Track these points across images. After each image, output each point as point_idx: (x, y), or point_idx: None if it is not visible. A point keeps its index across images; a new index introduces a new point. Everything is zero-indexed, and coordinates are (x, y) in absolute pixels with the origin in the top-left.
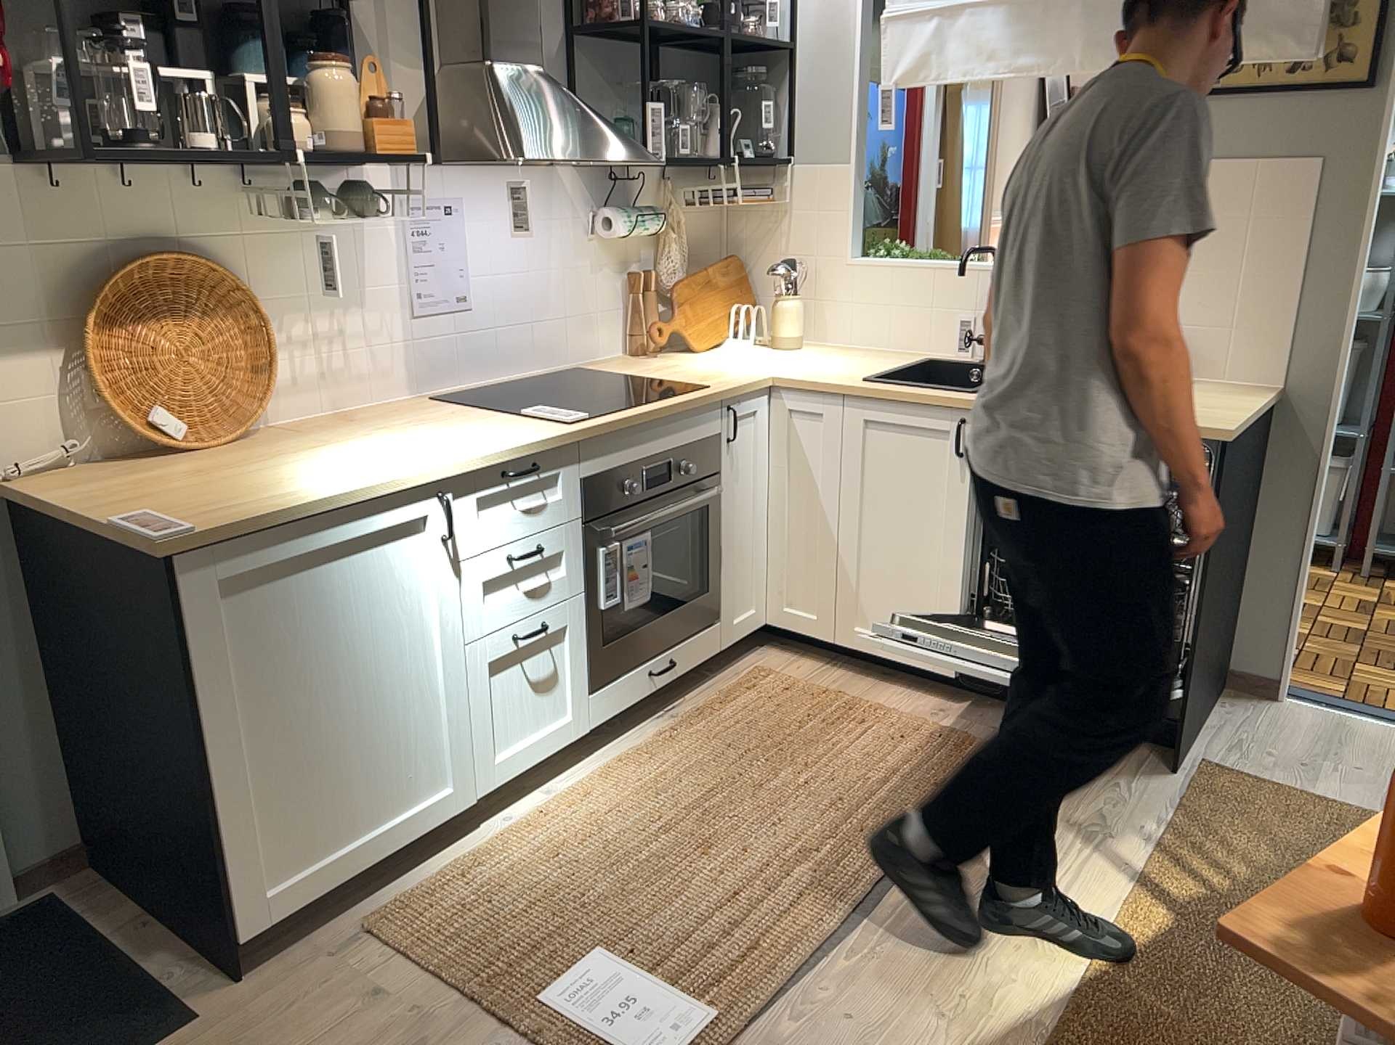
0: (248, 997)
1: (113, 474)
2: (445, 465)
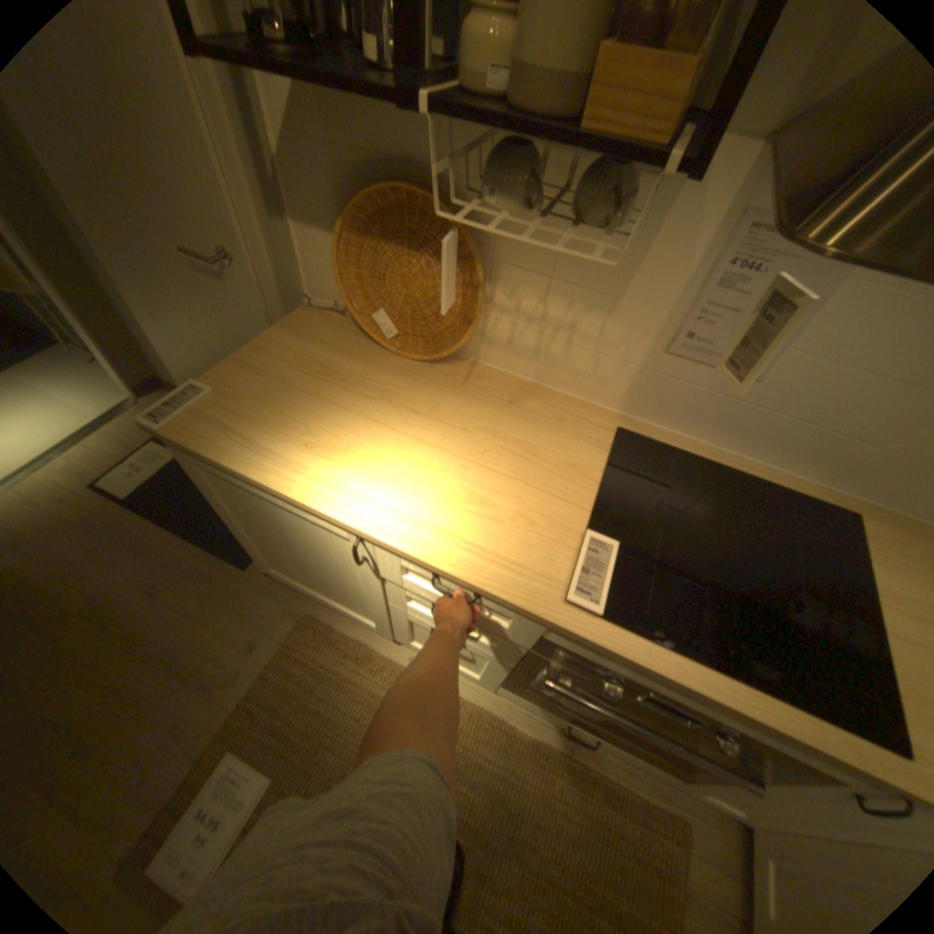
0: (256, 584)
1: (330, 335)
2: (364, 529)
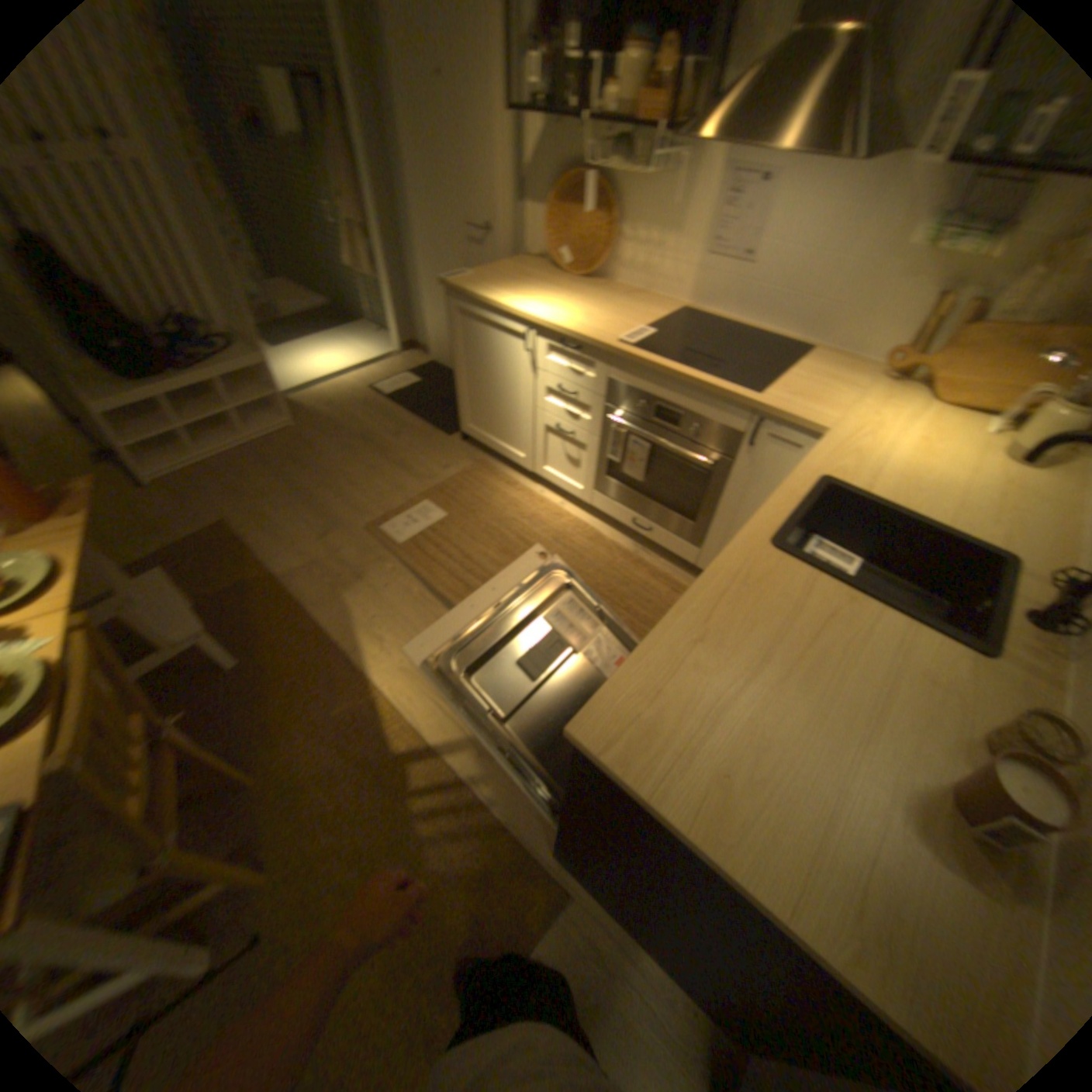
0: (452, 443)
1: (531, 266)
2: (528, 315)
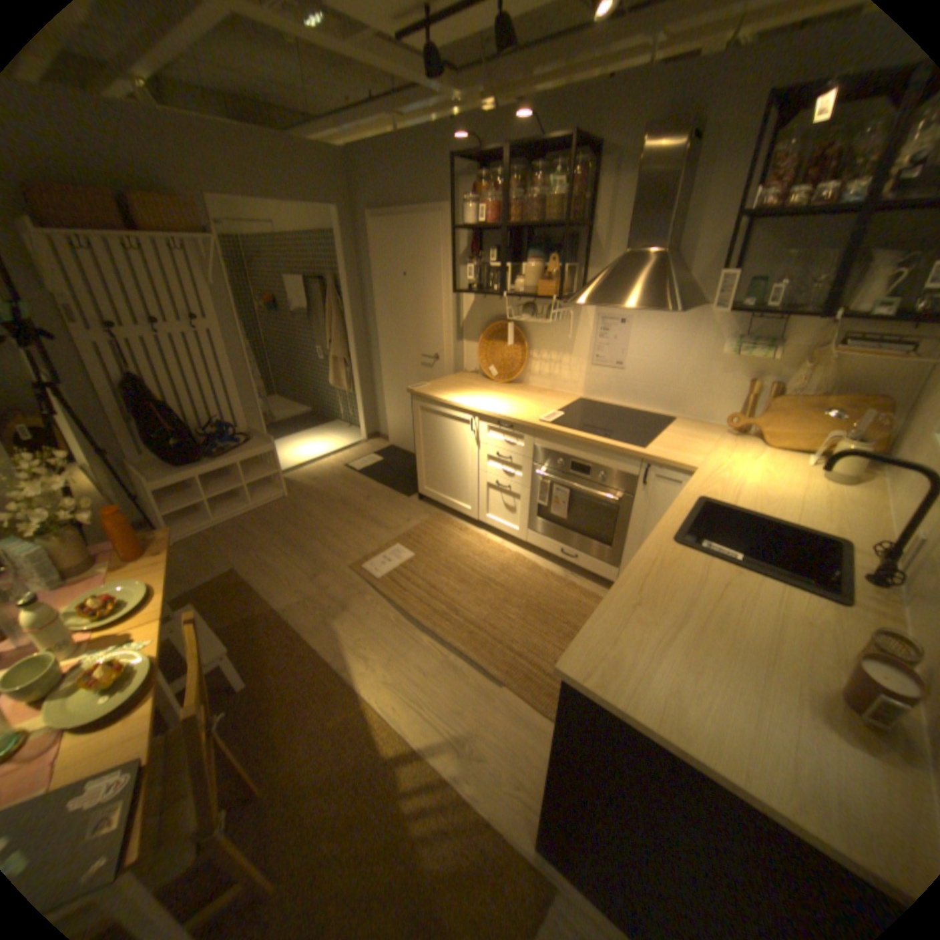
0: (414, 502)
1: (471, 378)
2: (475, 408)
